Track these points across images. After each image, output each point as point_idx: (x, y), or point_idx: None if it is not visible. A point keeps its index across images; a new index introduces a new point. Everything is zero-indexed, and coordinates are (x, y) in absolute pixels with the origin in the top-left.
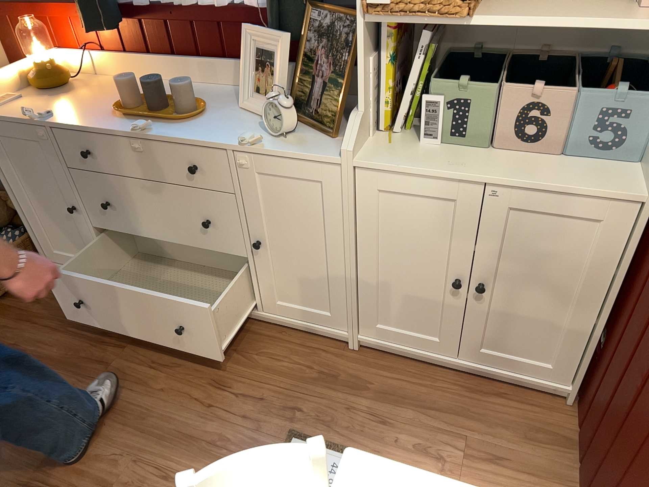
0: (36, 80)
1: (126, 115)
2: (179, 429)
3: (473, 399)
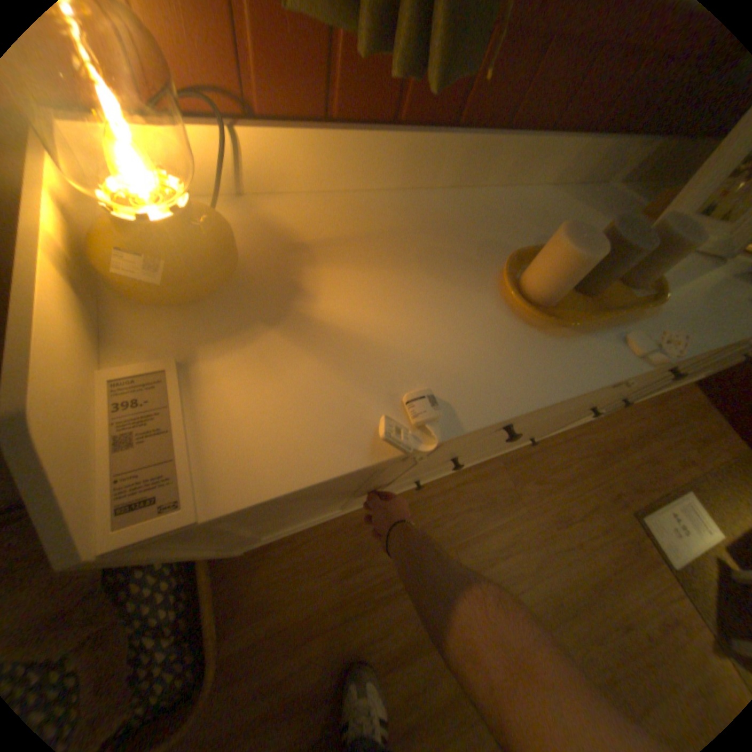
0: (174, 282)
1: (566, 323)
2: (588, 586)
3: (664, 412)
